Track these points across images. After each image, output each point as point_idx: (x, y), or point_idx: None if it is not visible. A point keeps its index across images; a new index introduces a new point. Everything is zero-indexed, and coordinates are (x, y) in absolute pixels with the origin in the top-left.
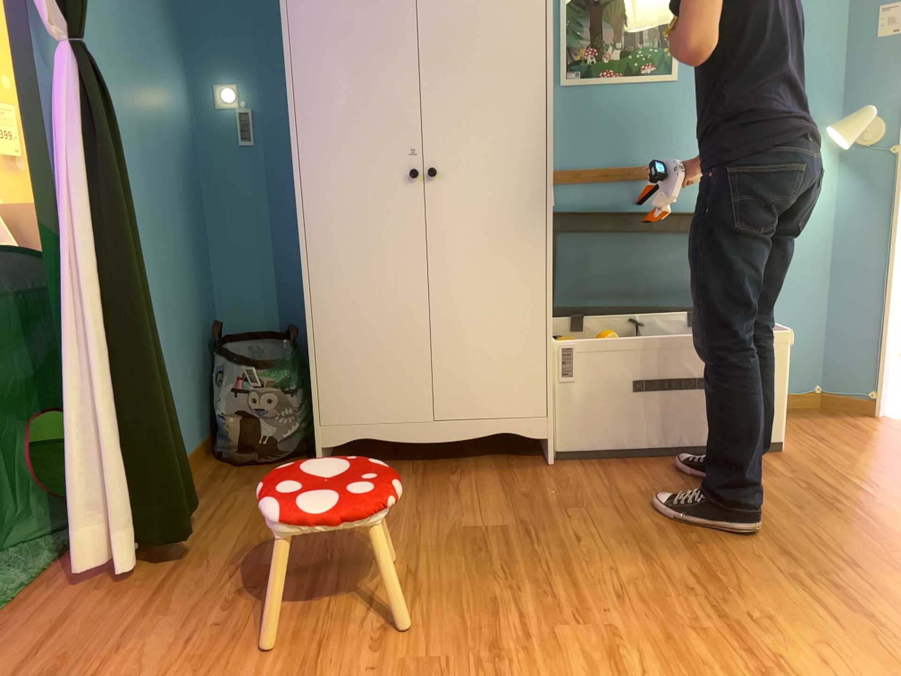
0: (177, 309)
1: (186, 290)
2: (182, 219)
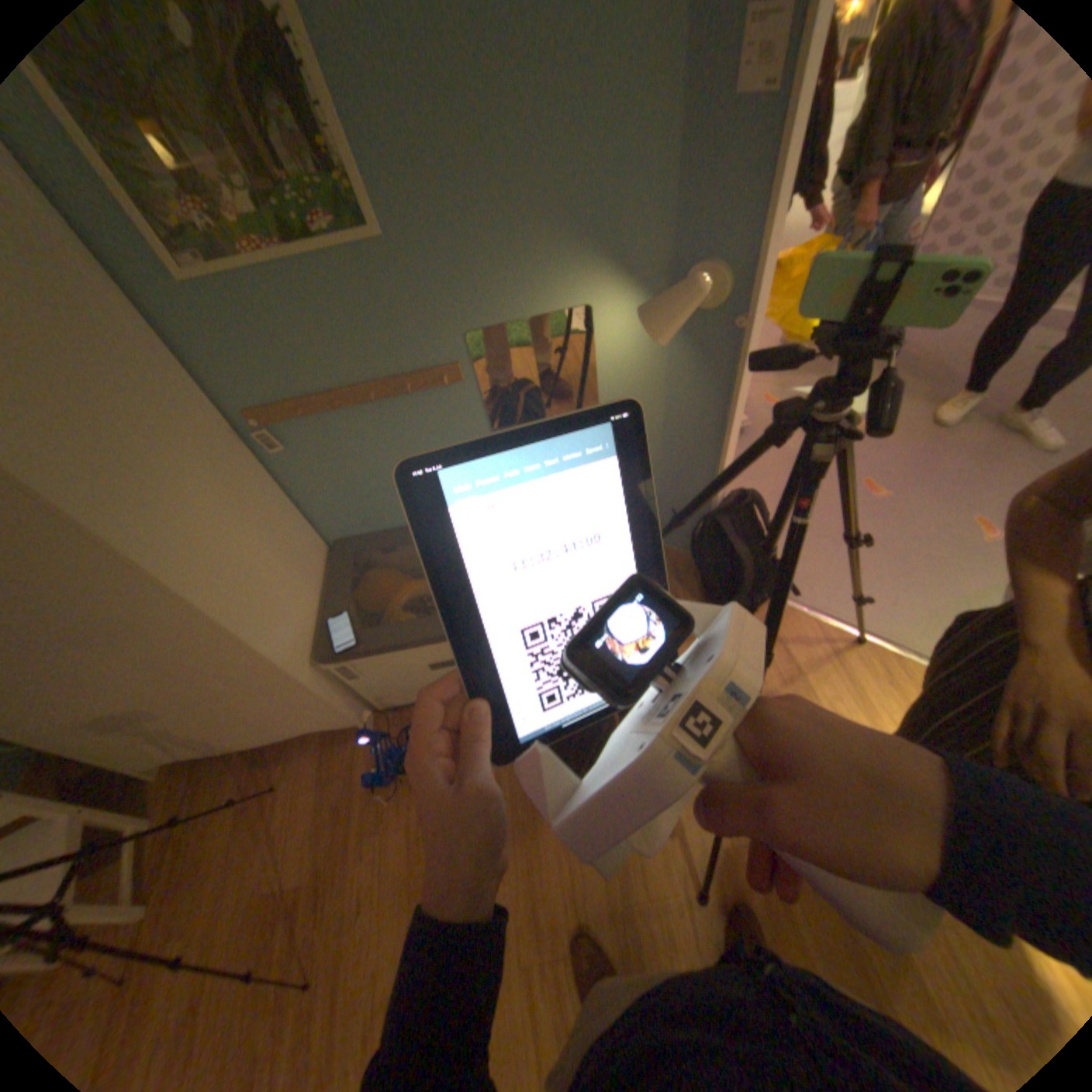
0: None
1: None
2: None
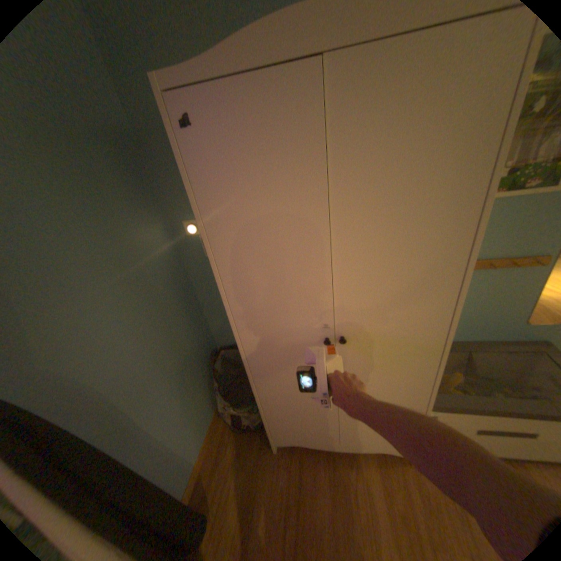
0: (183, 377)
1: (188, 357)
2: (176, 321)
